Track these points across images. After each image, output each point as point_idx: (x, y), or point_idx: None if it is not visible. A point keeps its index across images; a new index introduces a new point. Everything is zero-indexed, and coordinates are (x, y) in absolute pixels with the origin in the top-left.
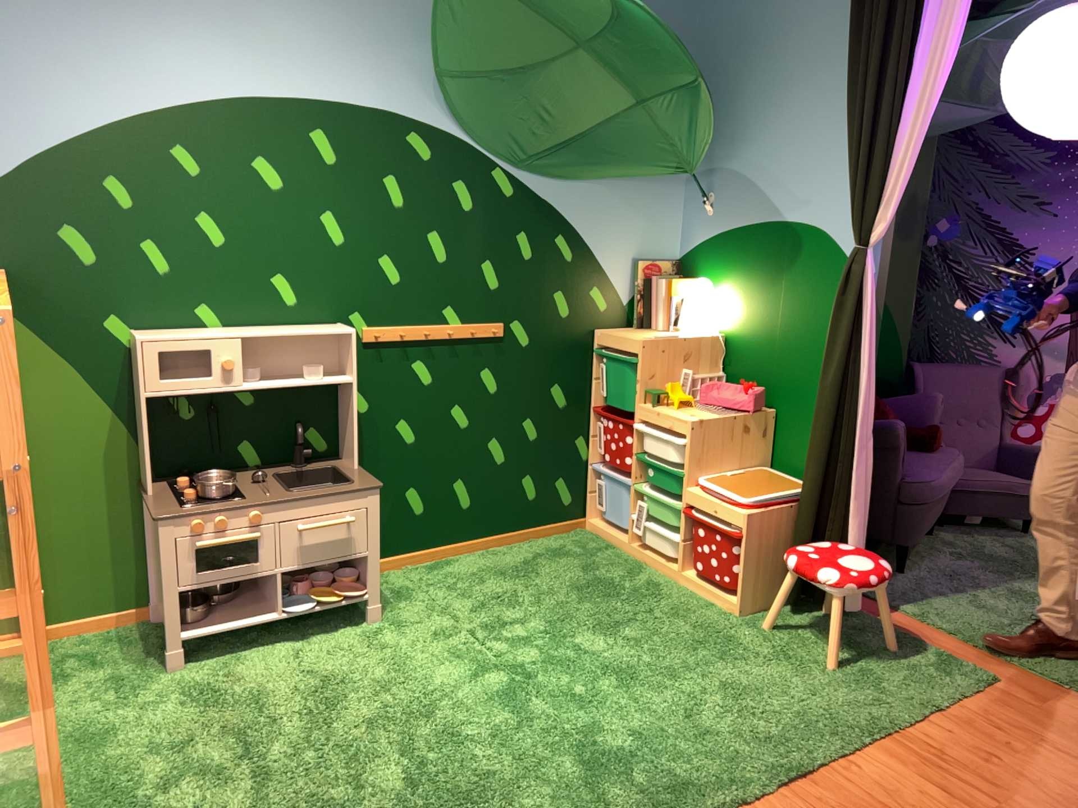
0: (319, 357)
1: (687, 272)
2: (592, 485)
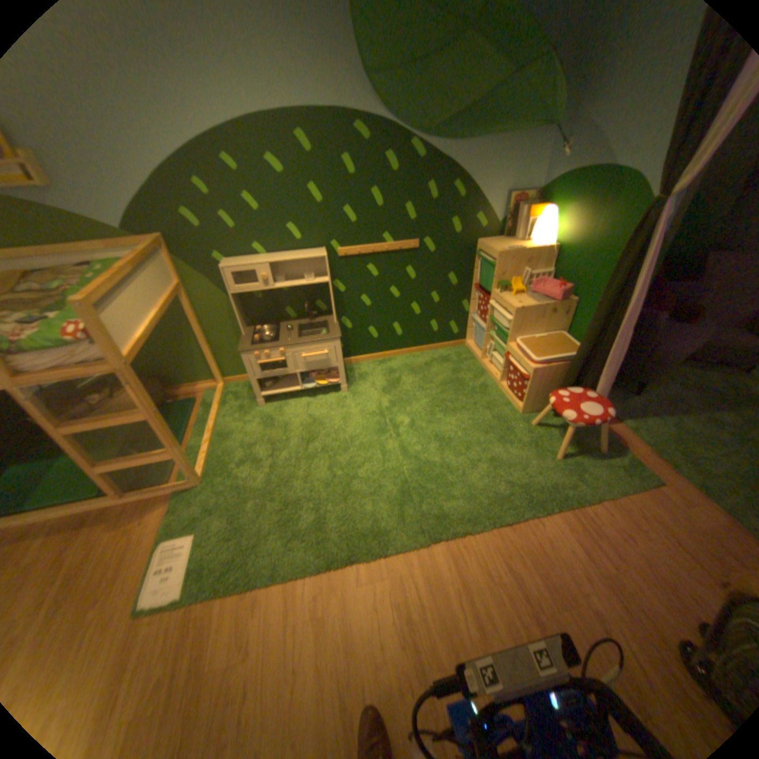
0: (314, 267)
1: (548, 198)
2: (470, 326)
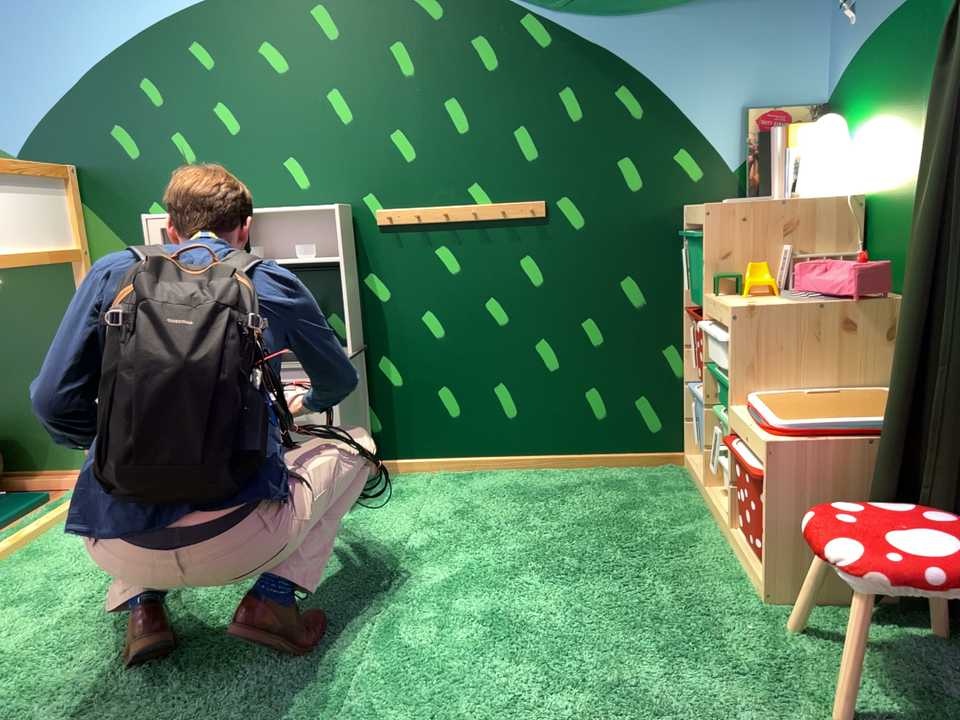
0: (325, 238)
1: (836, 113)
2: (692, 411)
